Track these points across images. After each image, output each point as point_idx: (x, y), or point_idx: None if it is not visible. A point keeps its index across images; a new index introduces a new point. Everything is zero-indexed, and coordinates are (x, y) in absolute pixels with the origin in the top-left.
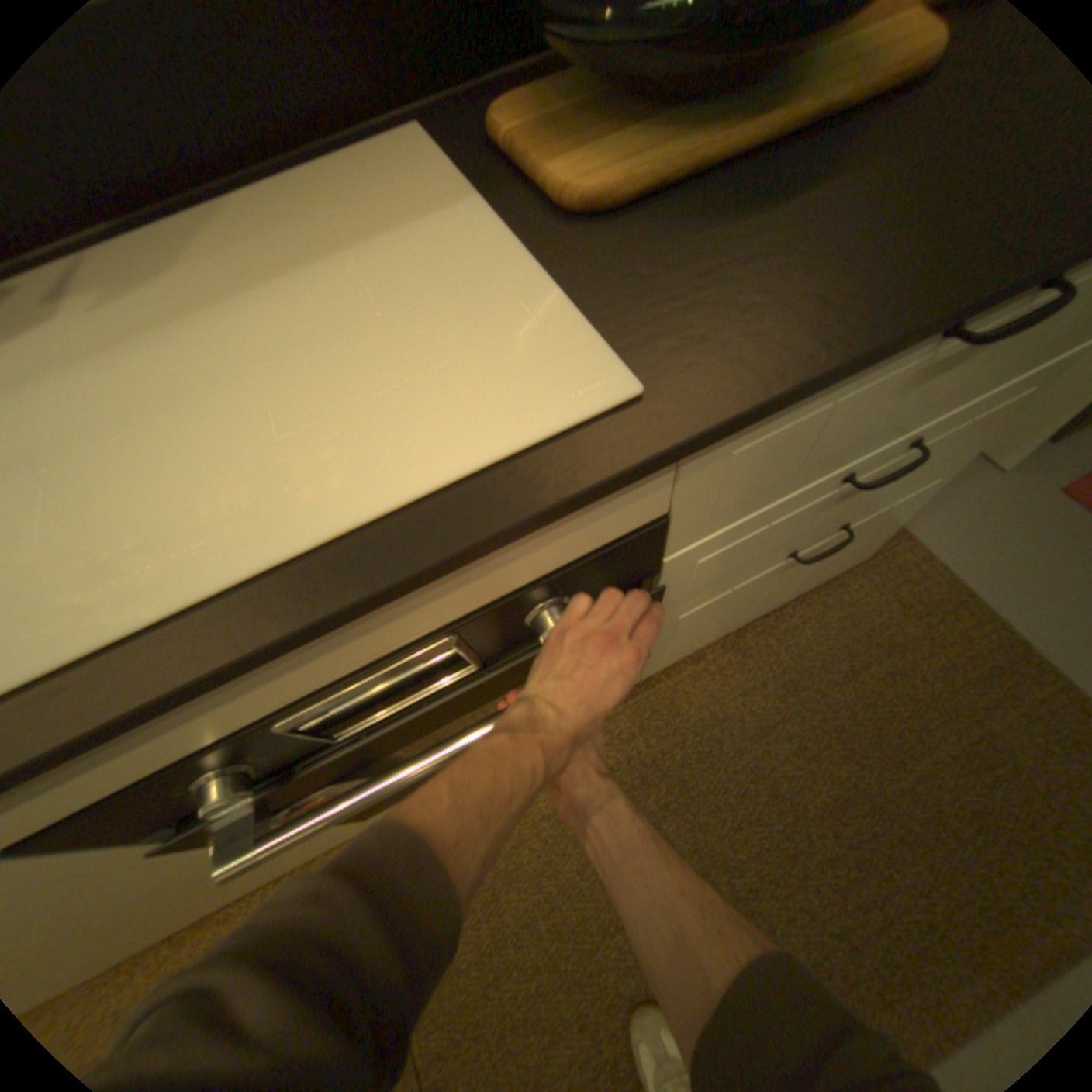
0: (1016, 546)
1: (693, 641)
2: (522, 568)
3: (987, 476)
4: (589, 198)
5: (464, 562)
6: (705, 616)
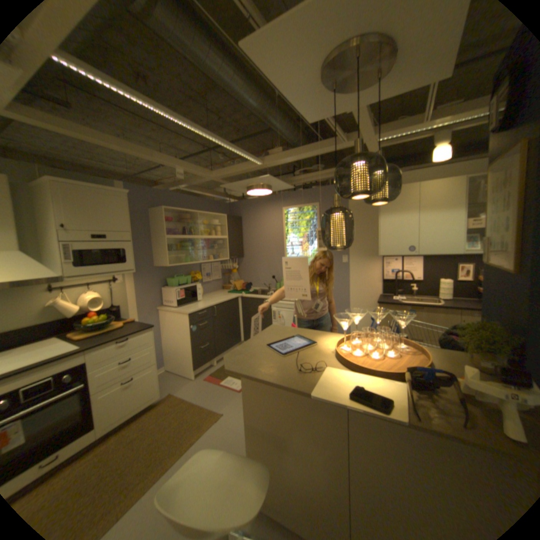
0: (193, 391)
1: (108, 417)
2: (64, 367)
3: (190, 382)
4: (79, 340)
5: (57, 363)
6: (106, 402)
